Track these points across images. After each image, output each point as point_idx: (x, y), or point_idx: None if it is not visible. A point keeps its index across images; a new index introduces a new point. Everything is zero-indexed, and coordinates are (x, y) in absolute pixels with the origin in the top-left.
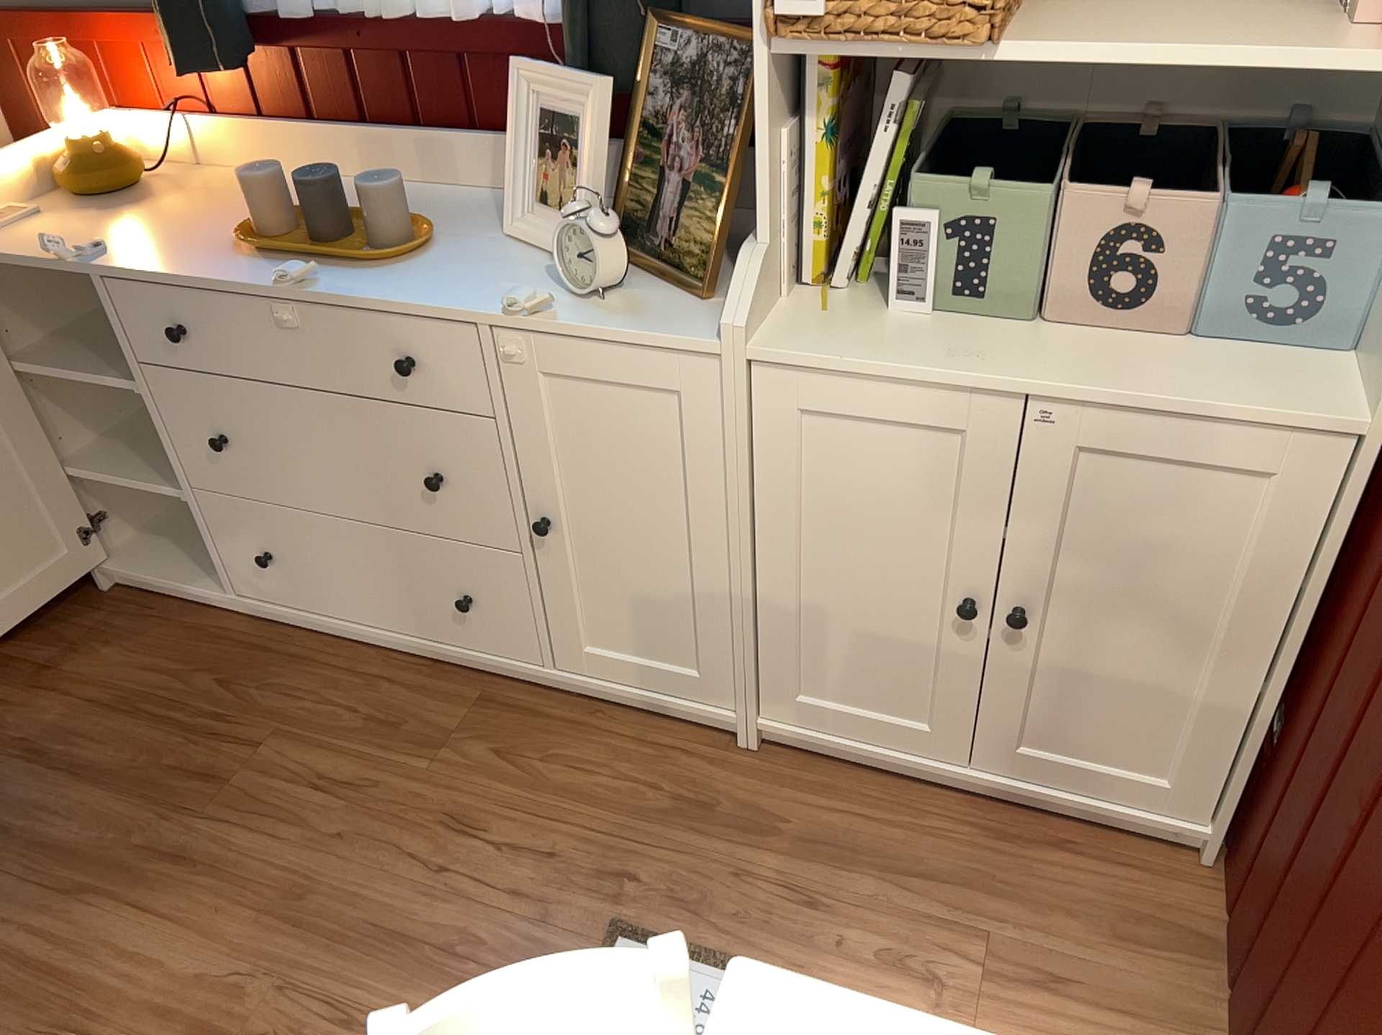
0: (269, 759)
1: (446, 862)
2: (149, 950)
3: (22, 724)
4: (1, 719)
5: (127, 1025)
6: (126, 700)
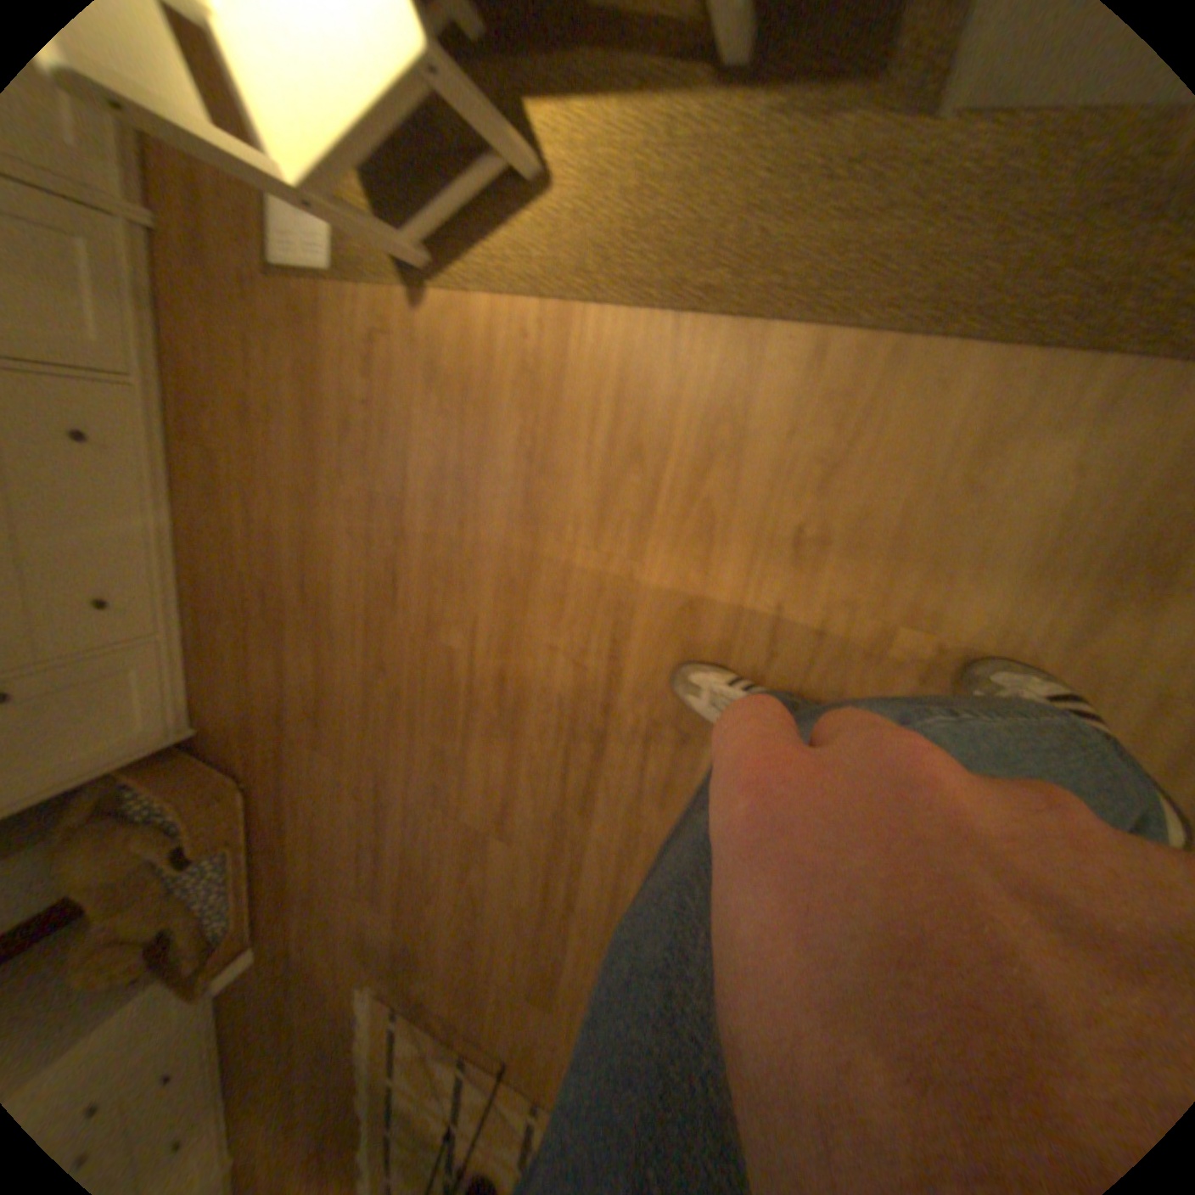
0: (238, 564)
1: (256, 406)
2: (340, 574)
3: (263, 735)
4: (264, 750)
5: (374, 562)
6: (235, 679)
